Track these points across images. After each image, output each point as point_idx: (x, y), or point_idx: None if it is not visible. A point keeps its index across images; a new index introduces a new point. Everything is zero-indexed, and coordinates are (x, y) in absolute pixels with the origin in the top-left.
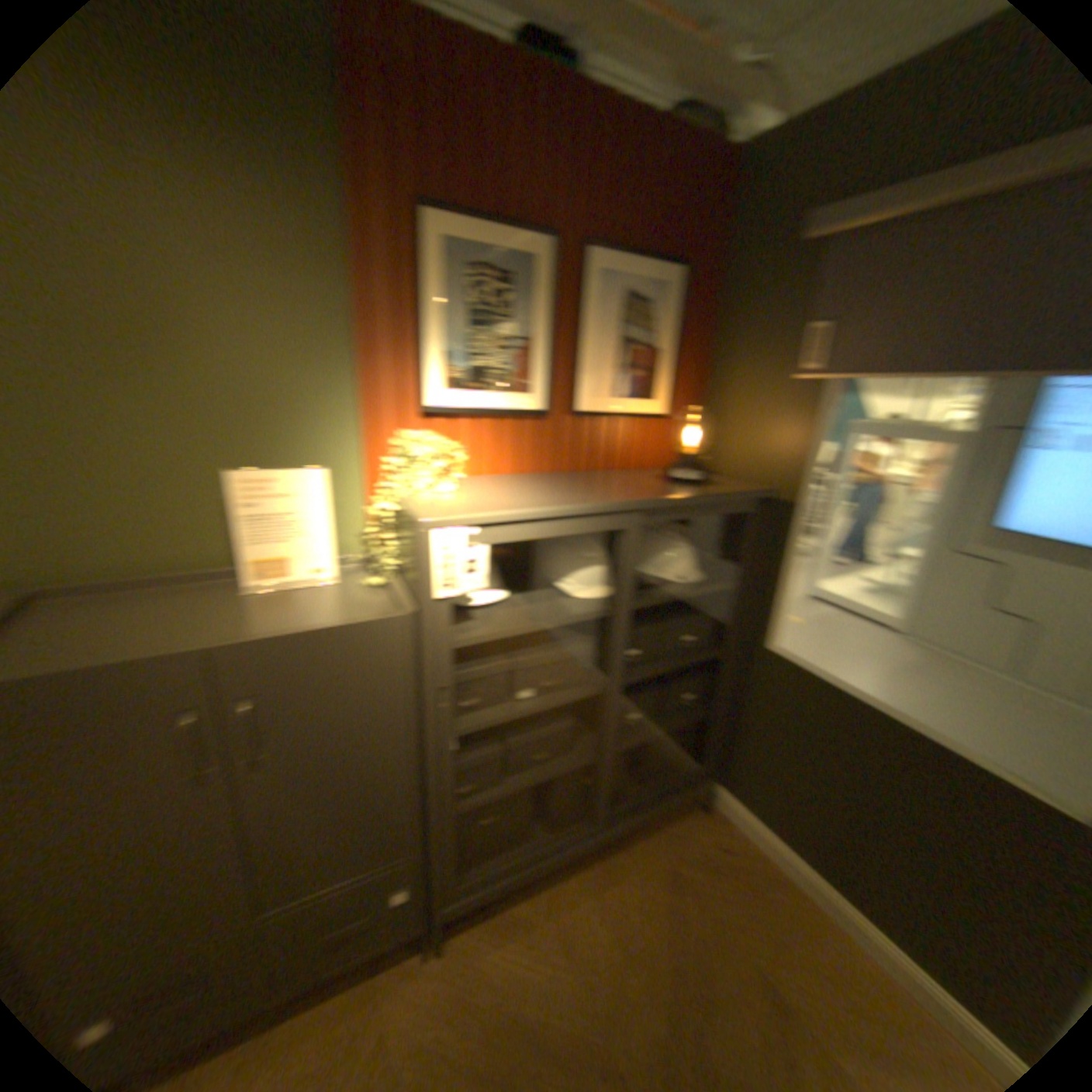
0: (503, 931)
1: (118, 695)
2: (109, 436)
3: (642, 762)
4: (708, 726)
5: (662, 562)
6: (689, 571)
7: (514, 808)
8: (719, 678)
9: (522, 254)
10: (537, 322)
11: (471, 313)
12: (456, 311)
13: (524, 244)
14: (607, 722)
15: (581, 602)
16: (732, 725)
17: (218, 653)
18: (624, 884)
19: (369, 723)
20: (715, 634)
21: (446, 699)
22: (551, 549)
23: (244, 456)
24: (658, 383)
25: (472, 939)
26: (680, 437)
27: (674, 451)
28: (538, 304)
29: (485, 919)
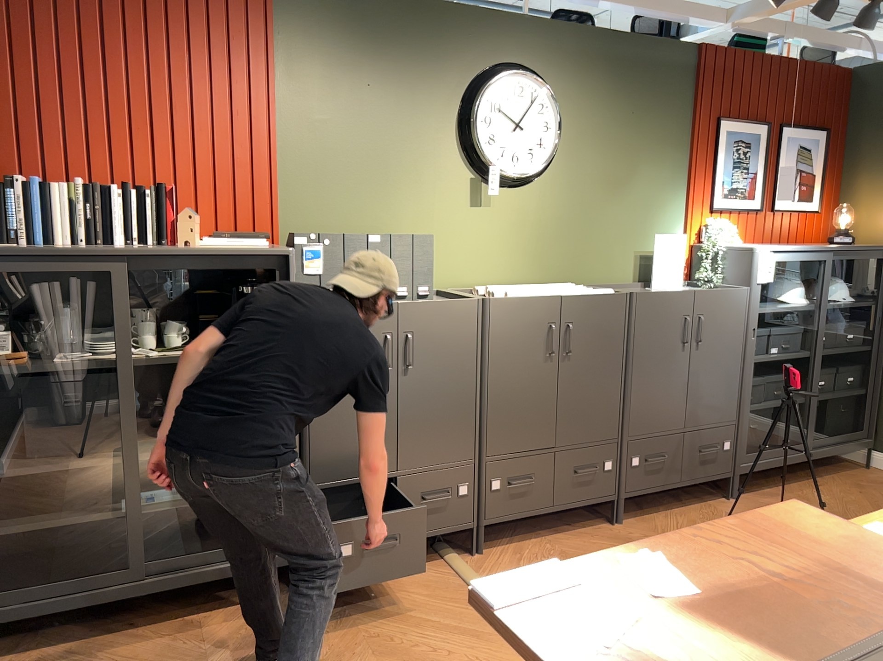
0: (767, 495)
1: (676, 304)
2: (611, 222)
3: (825, 425)
4: (867, 402)
5: (832, 292)
6: (849, 298)
7: (766, 425)
8: (872, 366)
9: (757, 136)
10: (761, 166)
11: (736, 164)
12: (730, 164)
13: (758, 131)
14: (817, 374)
15: (798, 306)
16: (881, 404)
17: (700, 294)
18: (829, 486)
19: (732, 339)
20: (864, 343)
21: (756, 337)
22: (771, 284)
23: (647, 232)
24: (816, 194)
25: (752, 496)
26: (827, 226)
27: (824, 234)
28: (762, 158)
29: (754, 492)
